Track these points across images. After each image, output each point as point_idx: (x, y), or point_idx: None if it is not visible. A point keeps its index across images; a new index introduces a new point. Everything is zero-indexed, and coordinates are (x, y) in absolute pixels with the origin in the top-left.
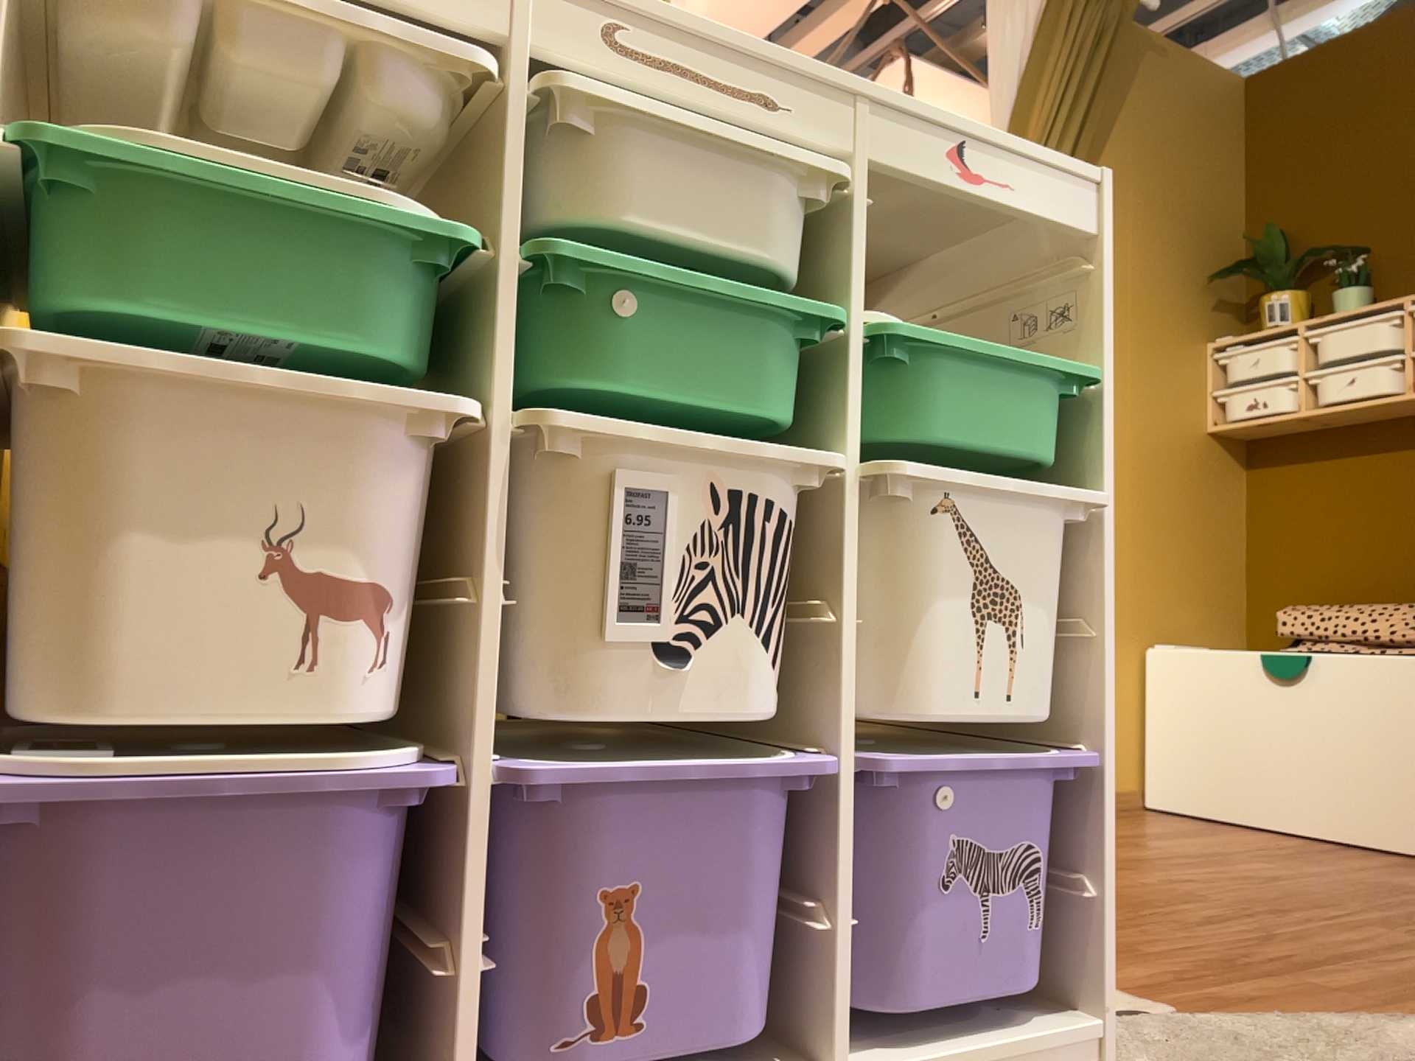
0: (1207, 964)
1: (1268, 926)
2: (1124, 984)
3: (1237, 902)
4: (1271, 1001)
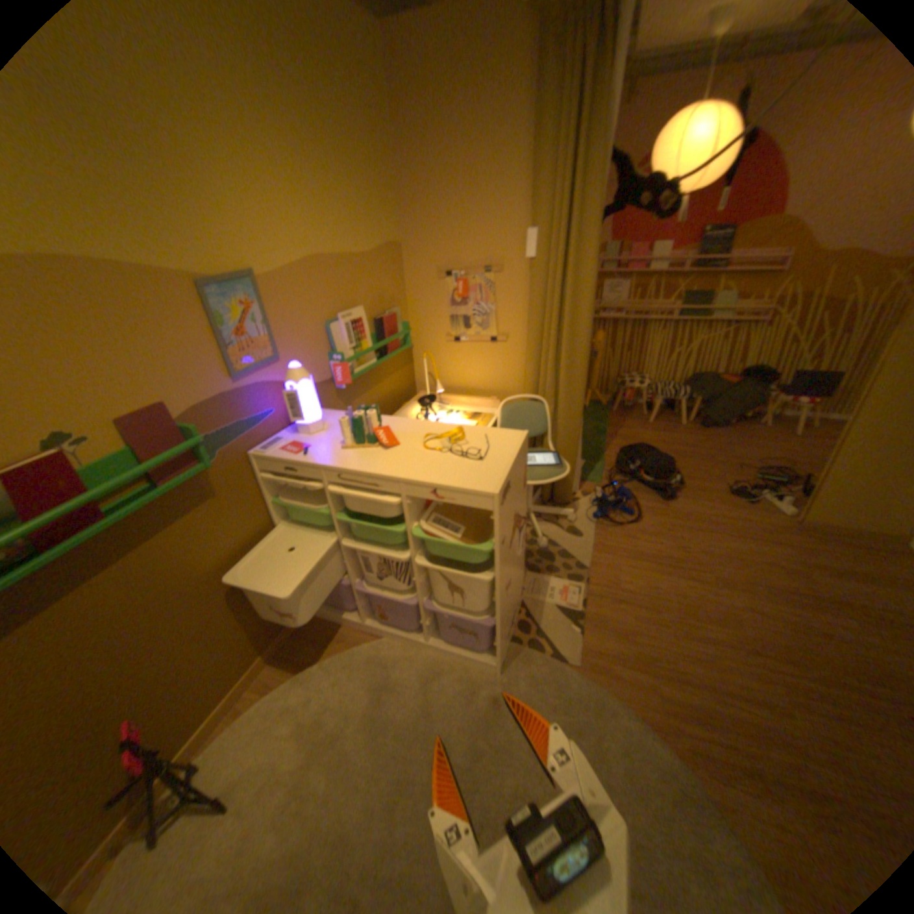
0: (637, 662)
1: (718, 663)
2: (586, 652)
3: (745, 644)
4: (618, 688)
